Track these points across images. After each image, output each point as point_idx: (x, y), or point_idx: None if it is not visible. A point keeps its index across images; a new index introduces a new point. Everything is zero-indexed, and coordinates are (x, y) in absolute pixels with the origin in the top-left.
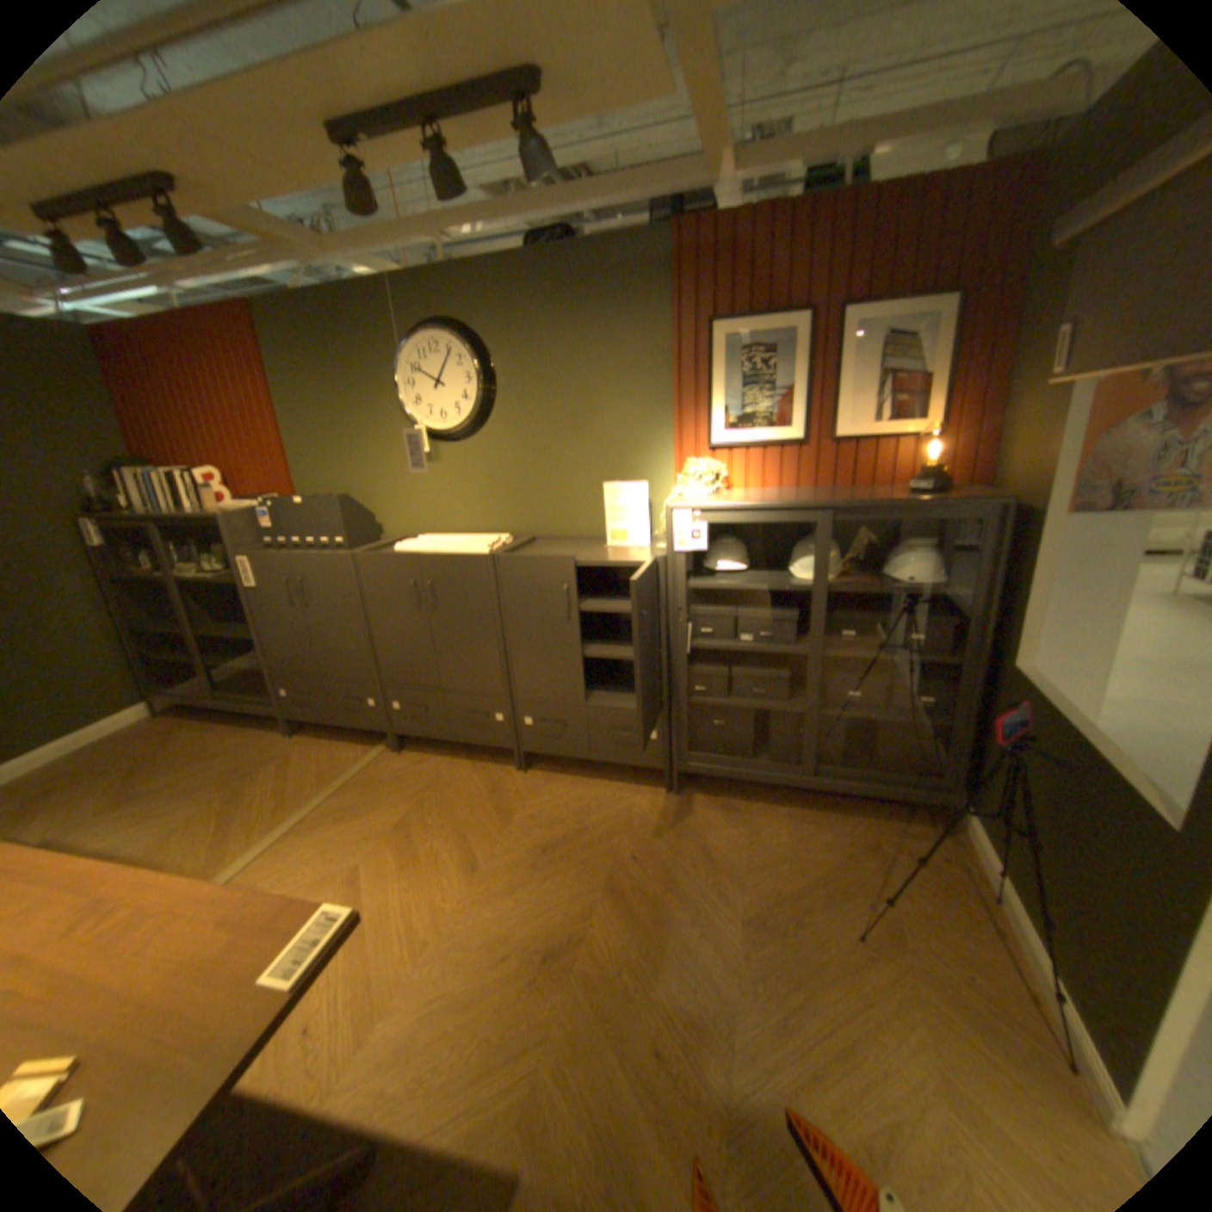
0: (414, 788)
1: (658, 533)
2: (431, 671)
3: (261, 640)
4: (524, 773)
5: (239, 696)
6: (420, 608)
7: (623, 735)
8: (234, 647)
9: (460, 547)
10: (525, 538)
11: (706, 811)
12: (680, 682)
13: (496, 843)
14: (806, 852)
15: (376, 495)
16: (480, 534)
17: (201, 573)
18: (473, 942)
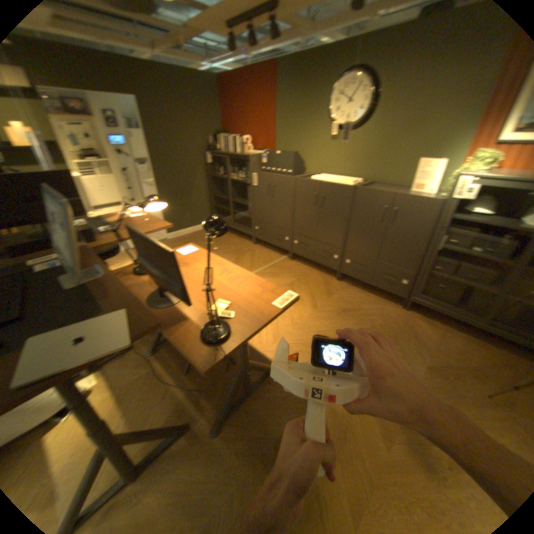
0: (296, 274)
1: (444, 187)
2: (313, 231)
3: (253, 207)
4: (339, 281)
5: (240, 226)
6: (316, 204)
7: (390, 278)
8: (241, 208)
9: (339, 181)
10: (368, 181)
11: (420, 321)
12: (430, 262)
13: (325, 302)
14: (470, 354)
15: (306, 153)
16: (347, 176)
17: (237, 178)
18: (313, 329)
